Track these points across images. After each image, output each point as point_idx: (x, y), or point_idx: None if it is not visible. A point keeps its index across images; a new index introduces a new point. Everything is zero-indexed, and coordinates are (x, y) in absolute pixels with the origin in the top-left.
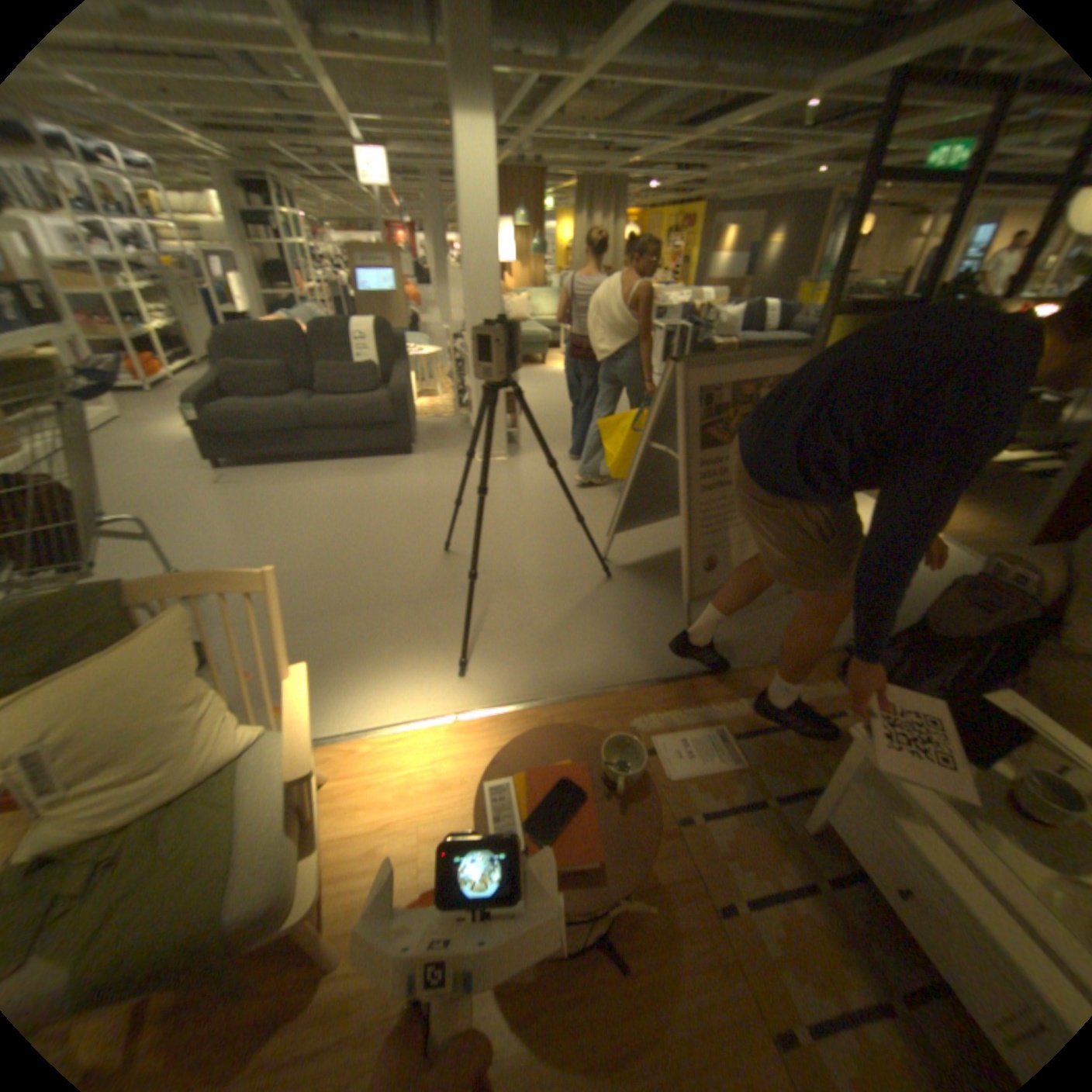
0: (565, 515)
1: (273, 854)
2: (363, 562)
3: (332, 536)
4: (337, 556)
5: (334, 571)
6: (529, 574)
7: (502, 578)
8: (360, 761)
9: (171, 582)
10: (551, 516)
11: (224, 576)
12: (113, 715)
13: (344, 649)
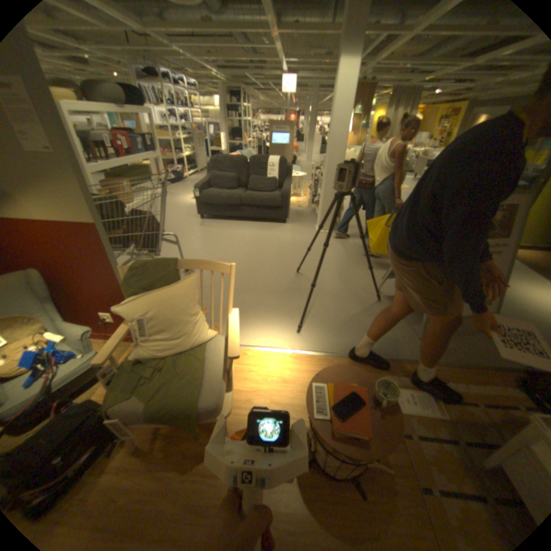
0: (359, 264)
1: (218, 386)
2: (258, 270)
3: (246, 256)
4: (247, 265)
5: (245, 272)
6: (336, 290)
7: (323, 290)
8: (248, 359)
9: (195, 263)
10: (351, 264)
11: (215, 264)
12: (168, 312)
13: (246, 307)
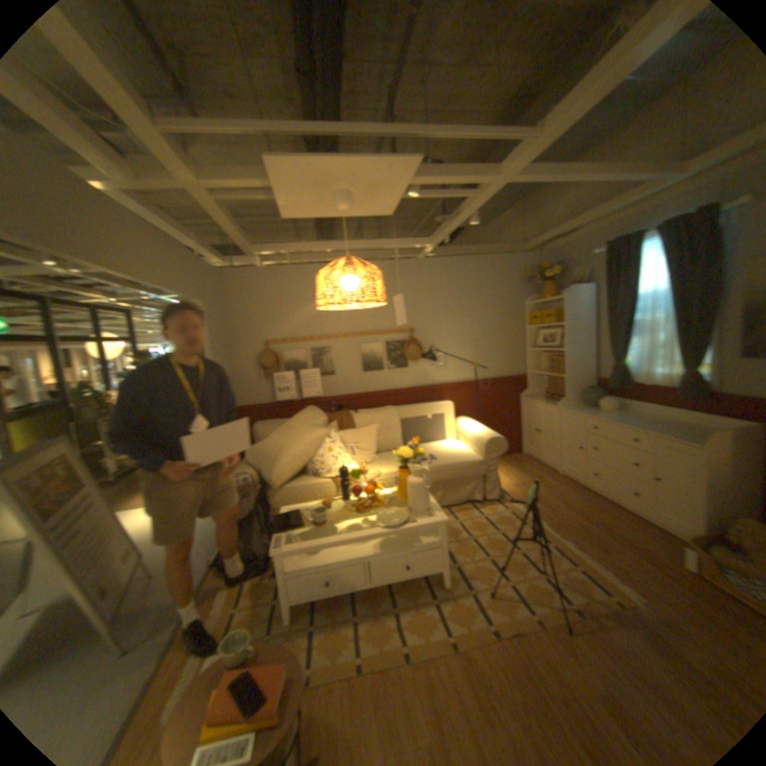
0: None
1: None
2: None
3: None
4: None
5: None
6: None
7: None
8: None
9: None
10: None
11: None
12: None
13: None
